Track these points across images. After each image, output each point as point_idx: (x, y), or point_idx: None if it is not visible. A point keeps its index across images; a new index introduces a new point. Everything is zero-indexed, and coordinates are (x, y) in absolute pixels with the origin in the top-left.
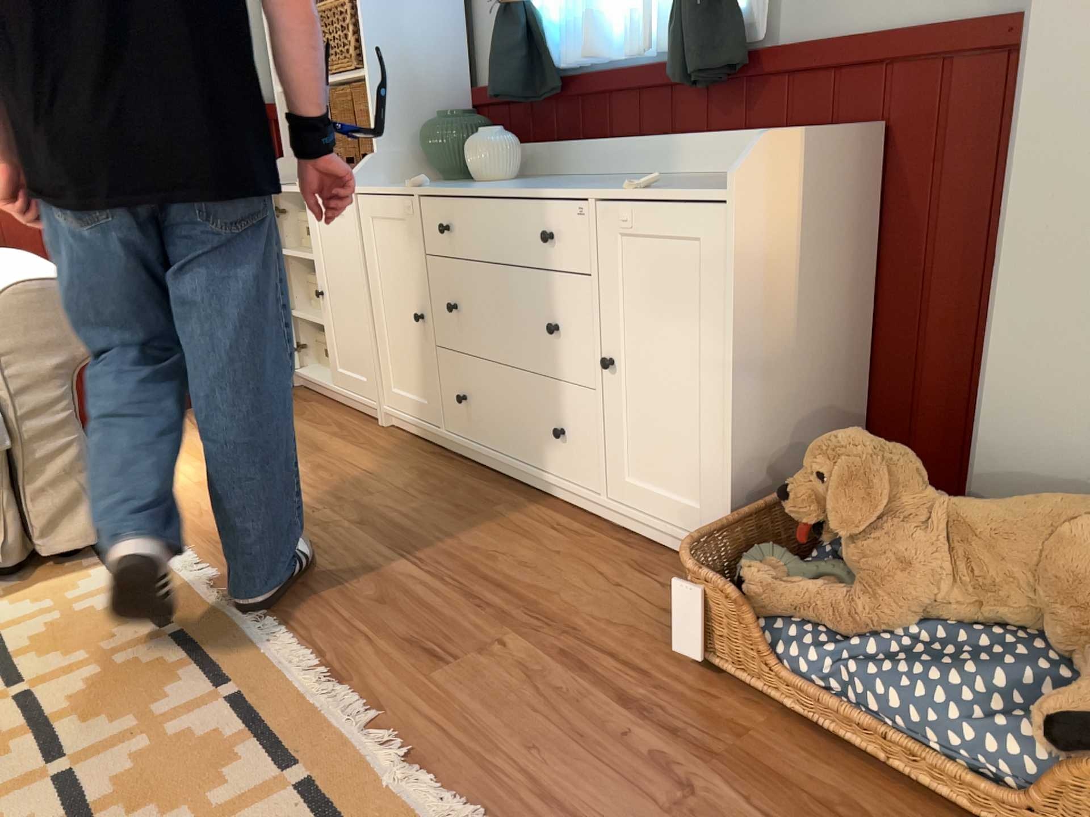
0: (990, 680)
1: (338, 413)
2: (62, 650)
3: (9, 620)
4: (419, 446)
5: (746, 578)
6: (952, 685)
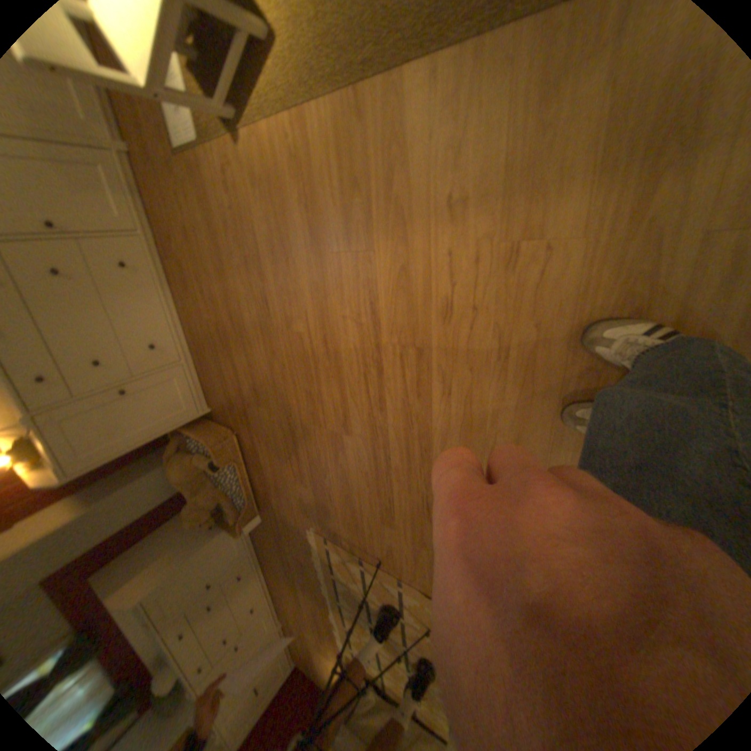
0: (212, 477)
1: (284, 642)
2: (362, 649)
3: (372, 670)
4: (272, 608)
5: (229, 521)
6: (218, 482)
